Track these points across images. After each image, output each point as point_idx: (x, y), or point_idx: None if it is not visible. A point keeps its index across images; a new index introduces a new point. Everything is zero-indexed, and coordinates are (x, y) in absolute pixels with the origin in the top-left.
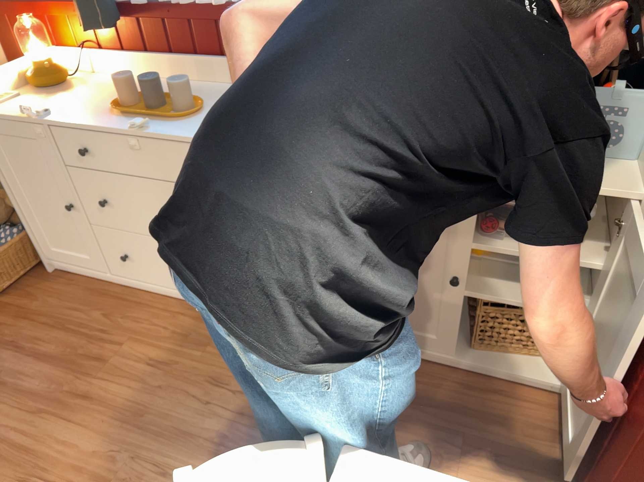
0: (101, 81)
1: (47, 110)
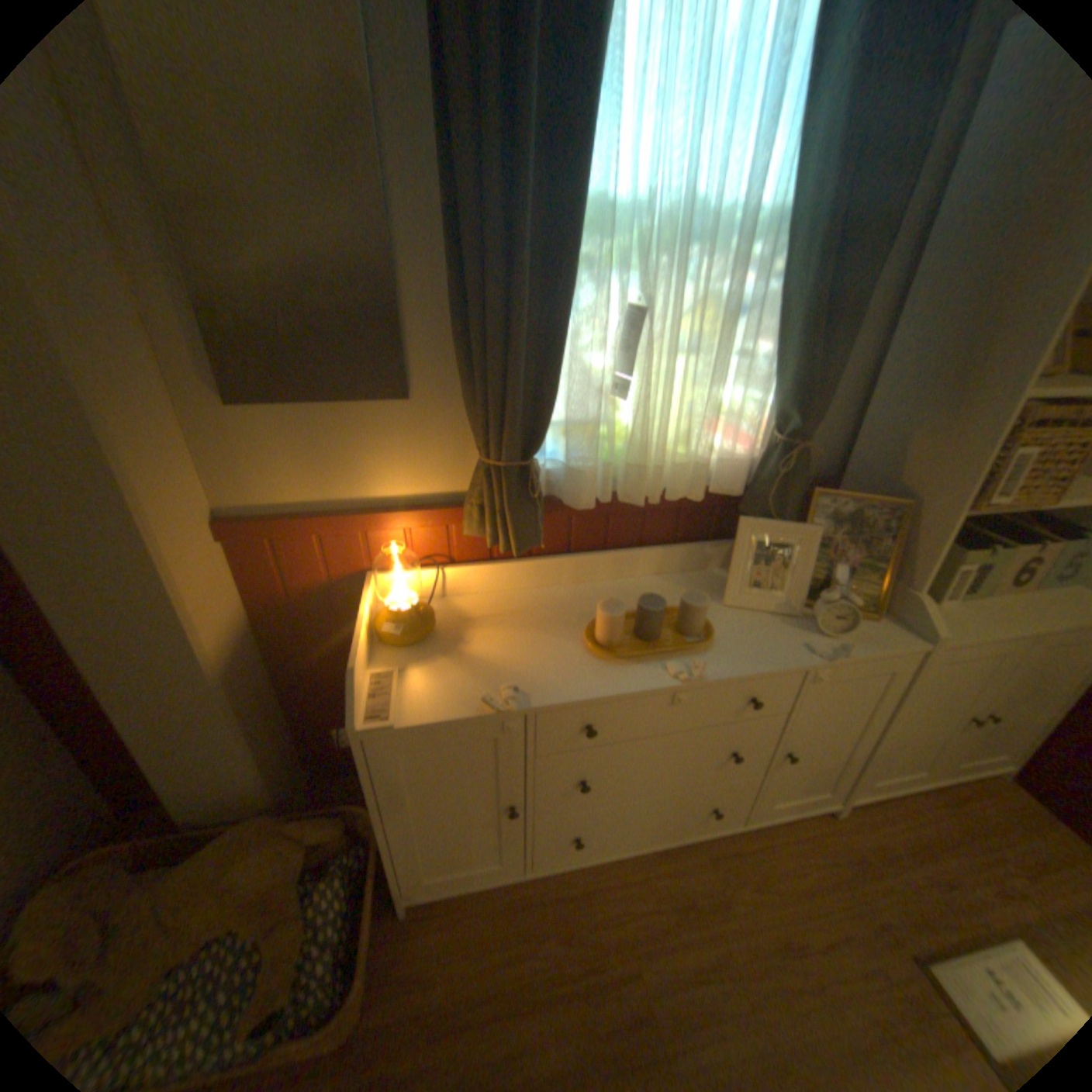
0: (482, 609)
1: (515, 689)
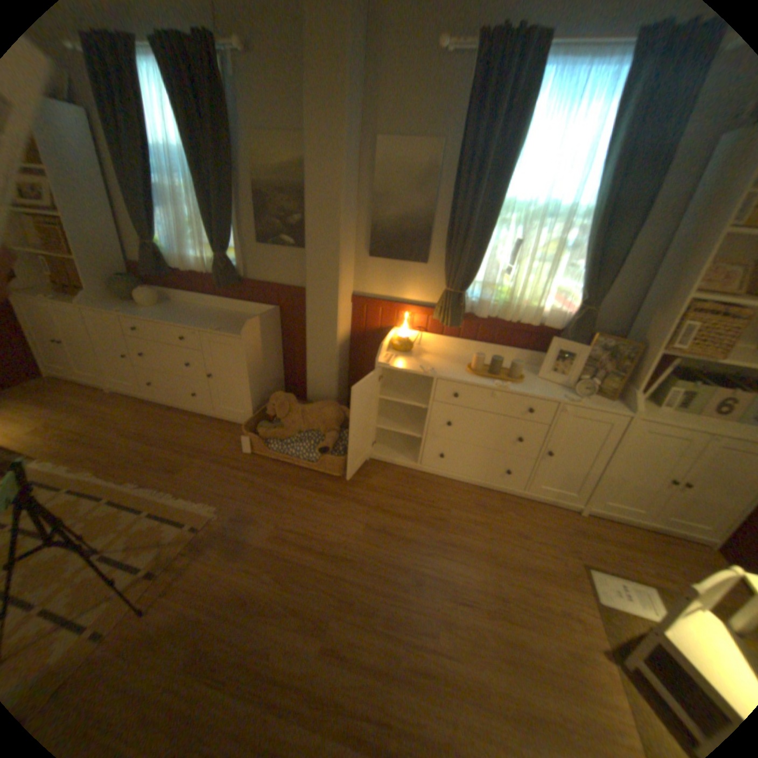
0: (431, 352)
1: (432, 370)
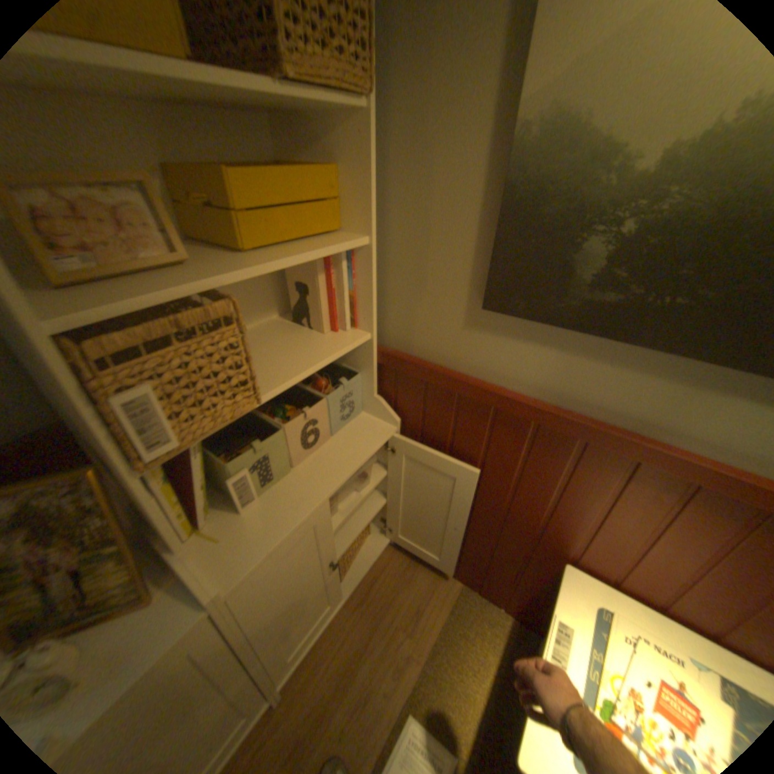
0: None
1: None
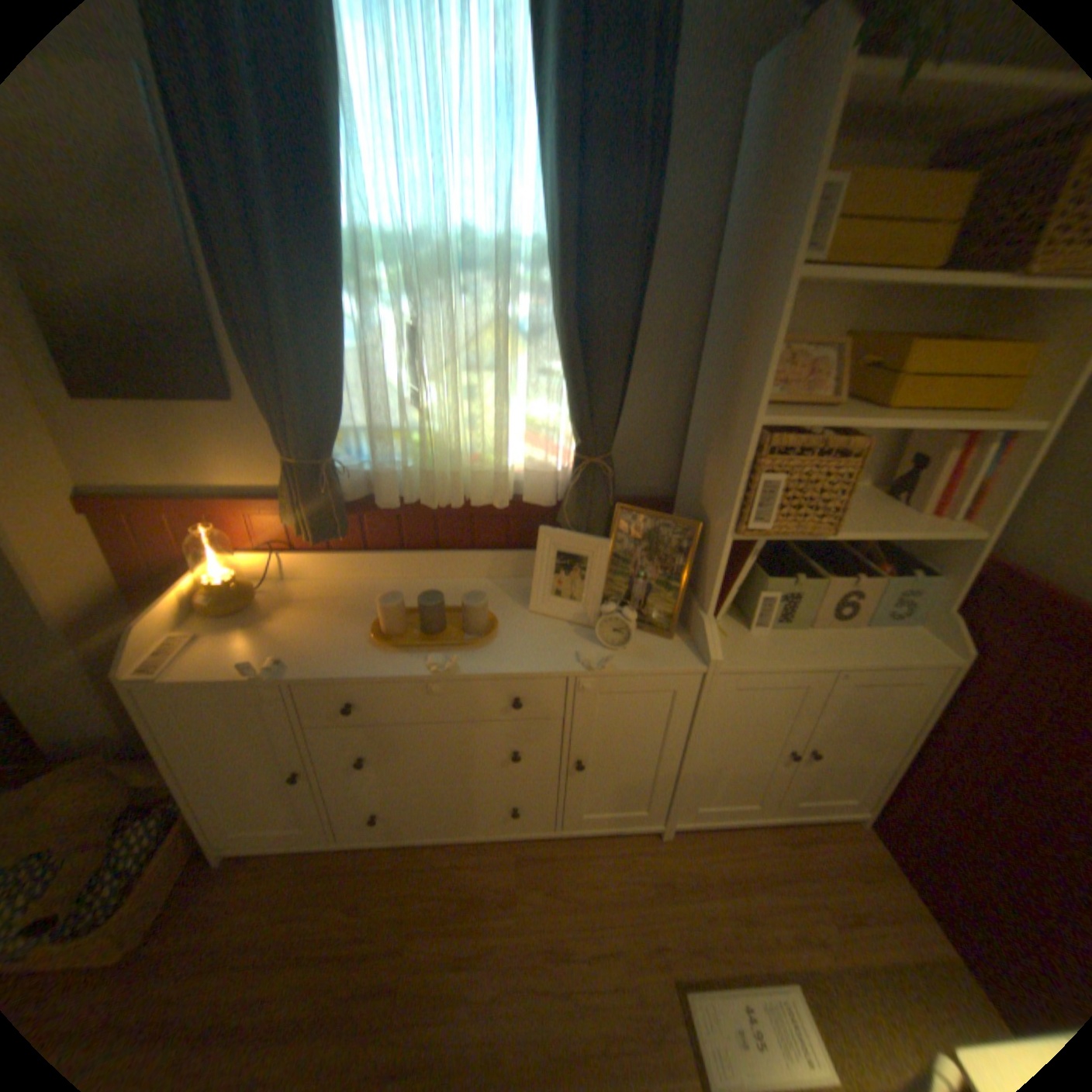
0: (308, 593)
1: (277, 661)
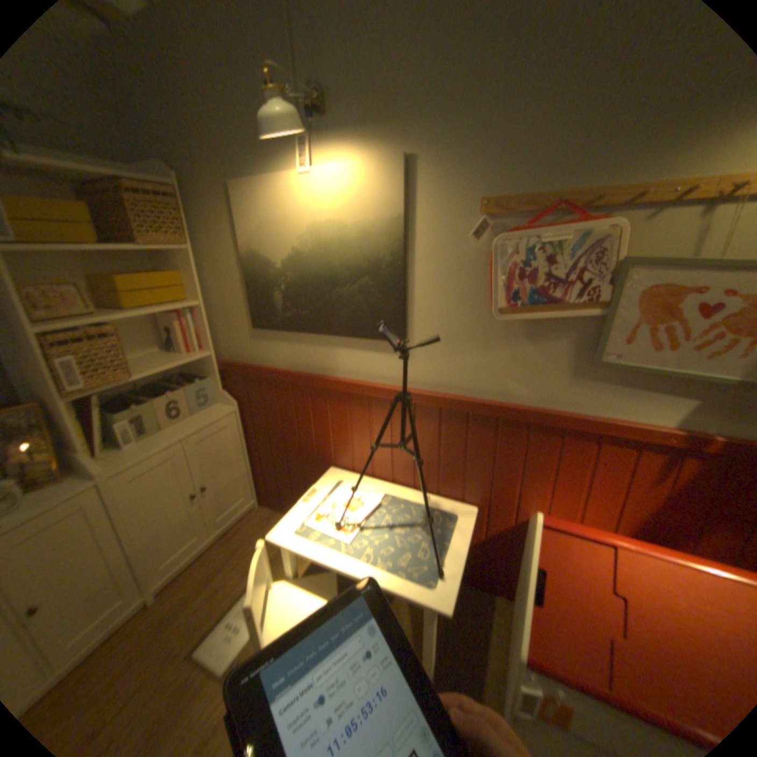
0: None
1: None
